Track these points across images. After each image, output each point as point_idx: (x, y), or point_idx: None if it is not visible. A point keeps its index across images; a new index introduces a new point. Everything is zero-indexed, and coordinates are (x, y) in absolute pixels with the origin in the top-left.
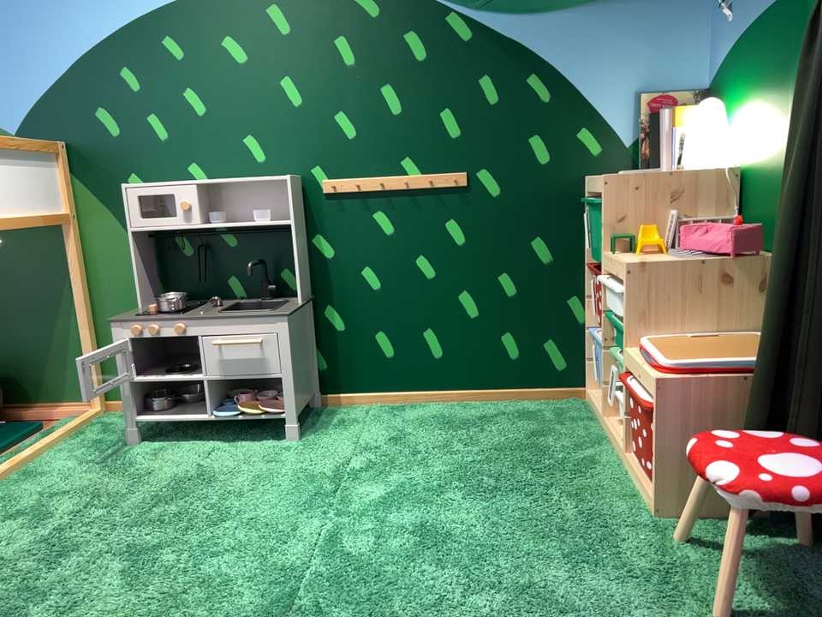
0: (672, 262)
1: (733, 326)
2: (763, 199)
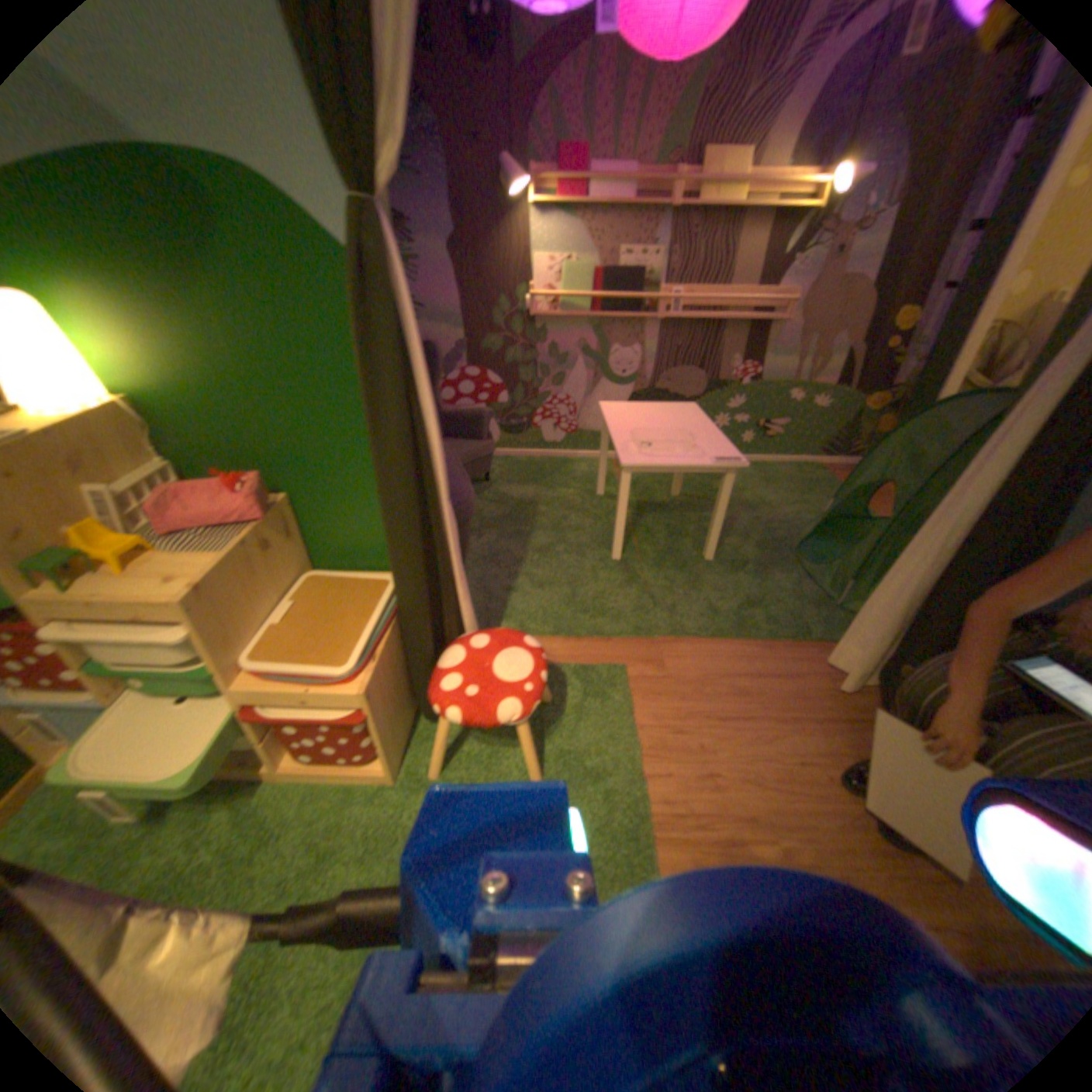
0: (214, 560)
1: (283, 580)
2: (202, 432)
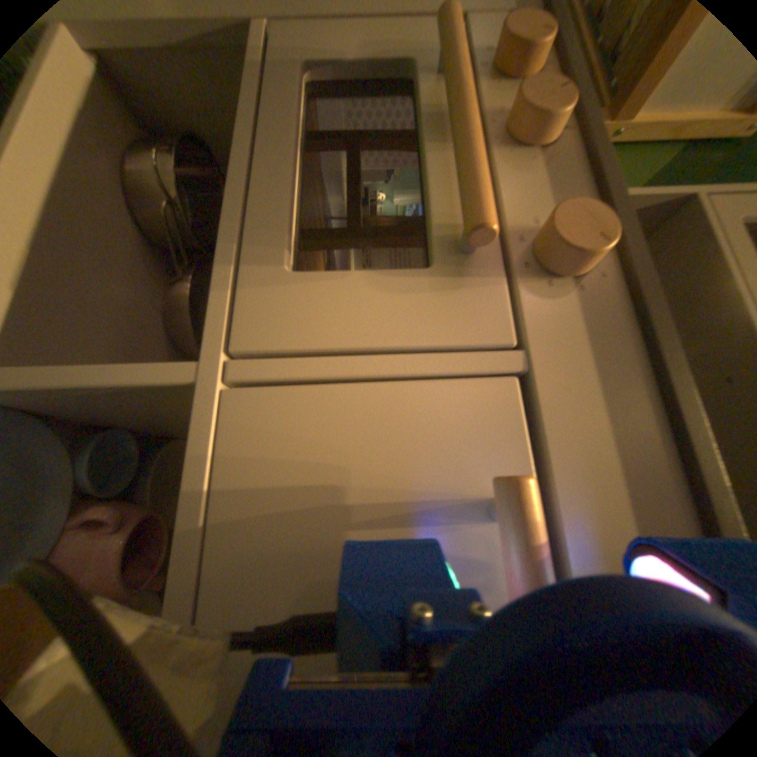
0: None
1: None
2: None
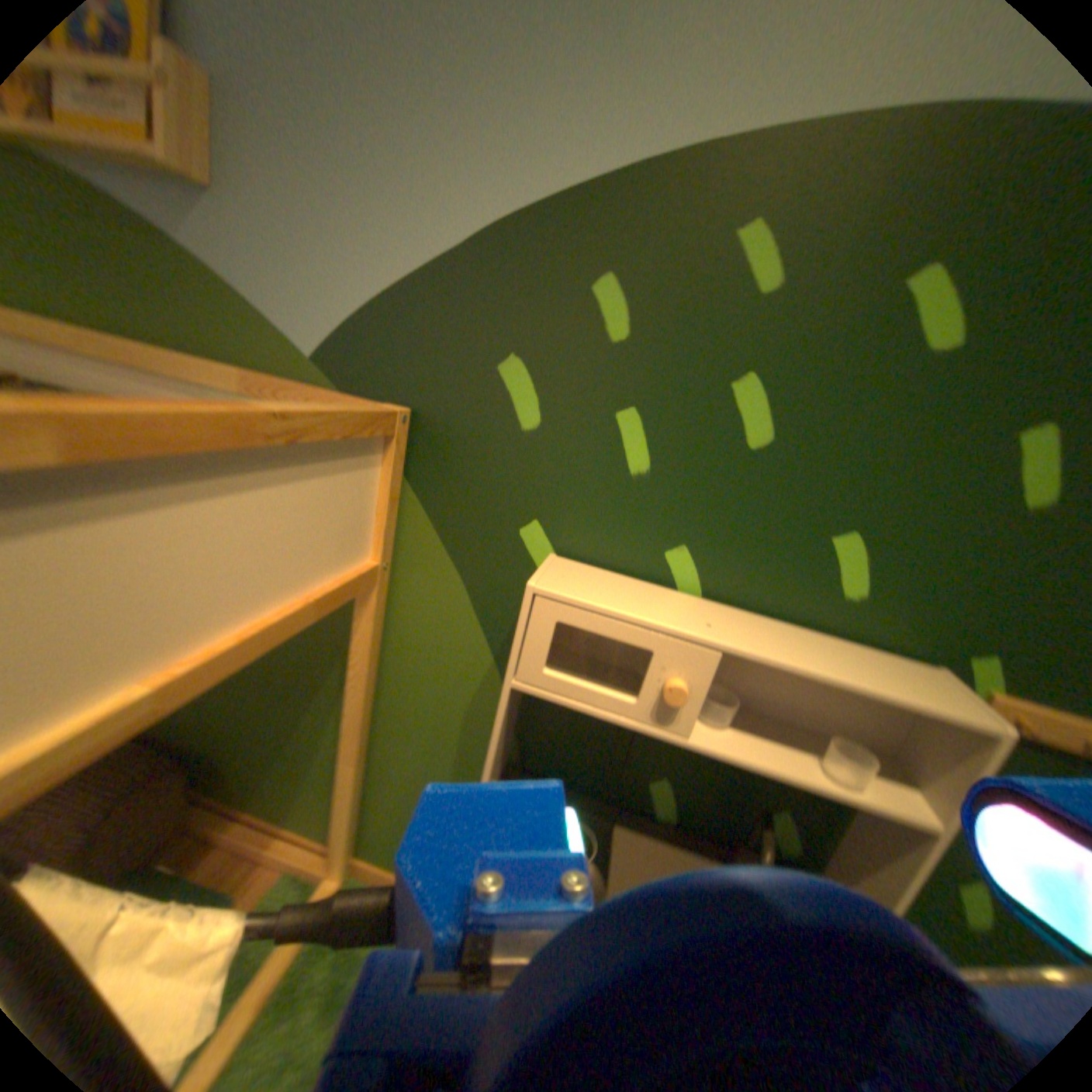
0: None
1: None
2: None
